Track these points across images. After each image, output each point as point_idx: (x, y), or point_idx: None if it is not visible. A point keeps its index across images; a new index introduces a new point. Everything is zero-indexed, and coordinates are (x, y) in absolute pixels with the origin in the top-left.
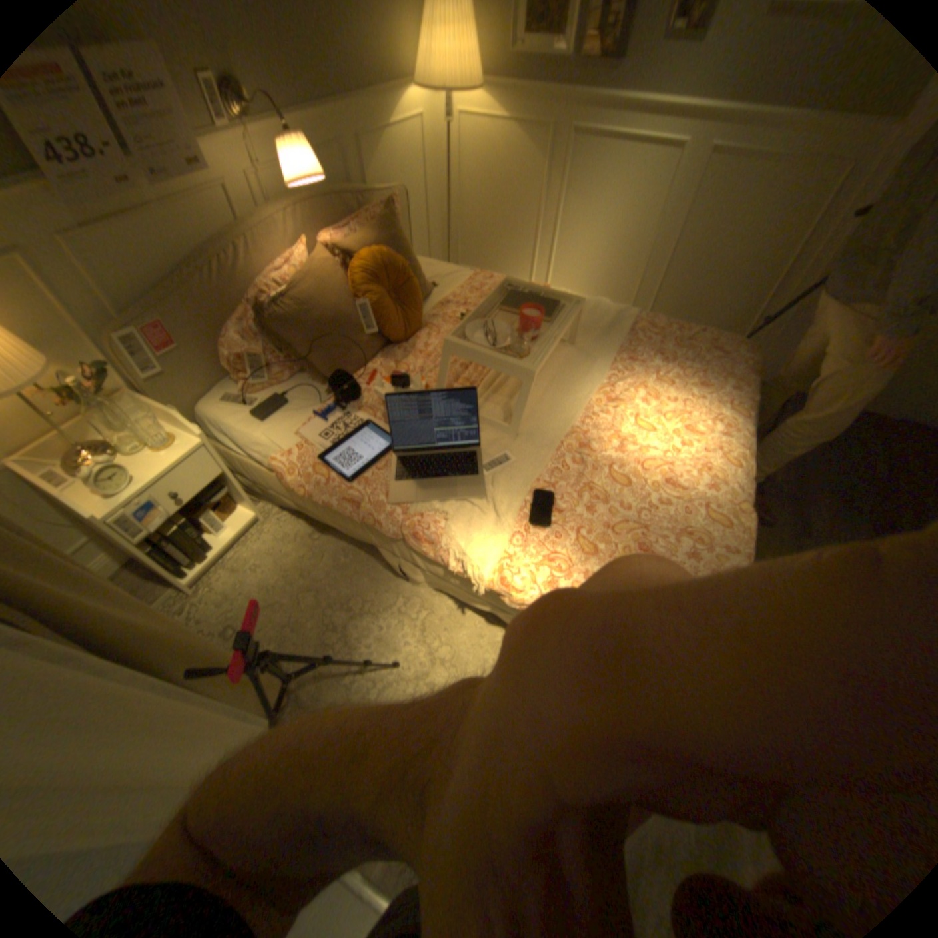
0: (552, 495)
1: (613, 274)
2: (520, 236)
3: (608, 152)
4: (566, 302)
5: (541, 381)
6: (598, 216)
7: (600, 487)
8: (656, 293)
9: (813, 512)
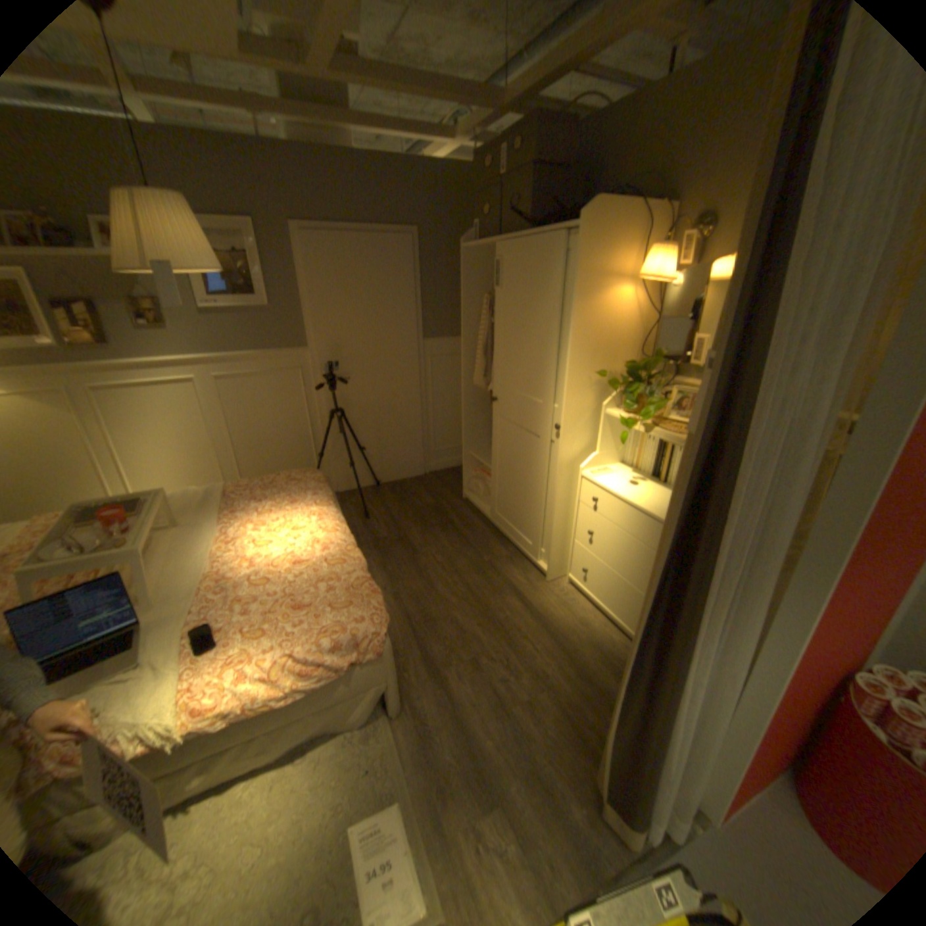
0: (206, 625)
1: (192, 473)
2: (75, 478)
3: (131, 398)
4: (144, 498)
5: (154, 562)
6: (150, 439)
7: (243, 596)
8: (236, 472)
9: (409, 541)
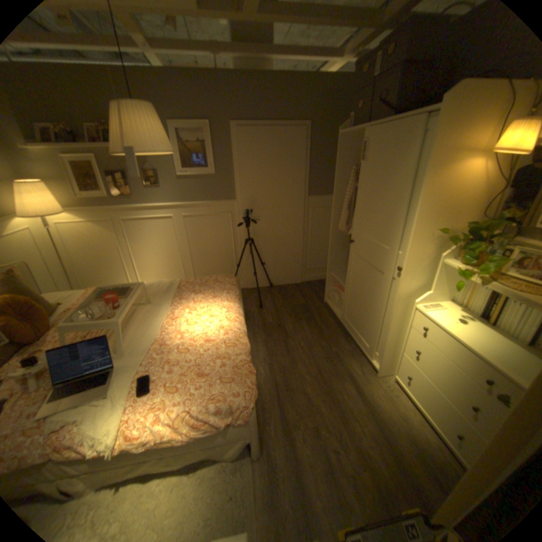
0: (146, 377)
1: (168, 269)
2: (112, 267)
3: (140, 226)
4: (132, 287)
5: (132, 326)
6: (148, 249)
7: (171, 360)
8: (191, 271)
9: (284, 328)
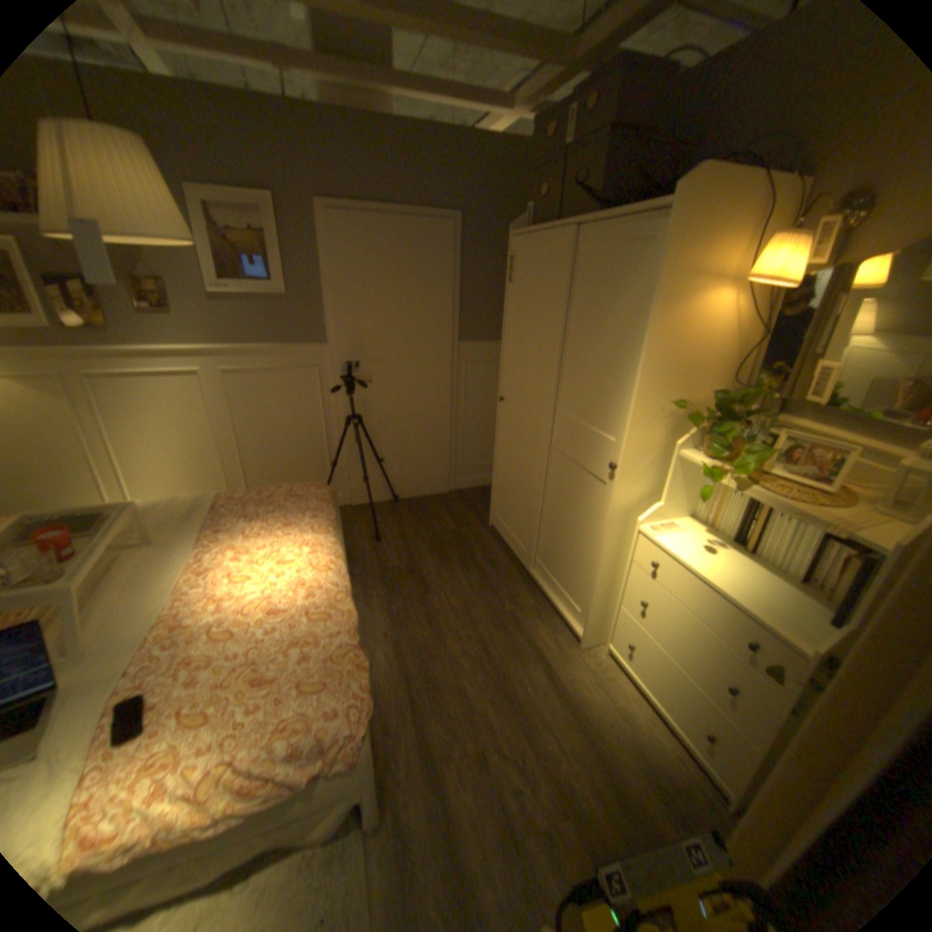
0: (138, 697)
1: (193, 473)
2: (67, 471)
3: (129, 387)
4: (109, 512)
5: (108, 593)
6: (149, 434)
7: (195, 656)
8: (241, 475)
9: (421, 575)
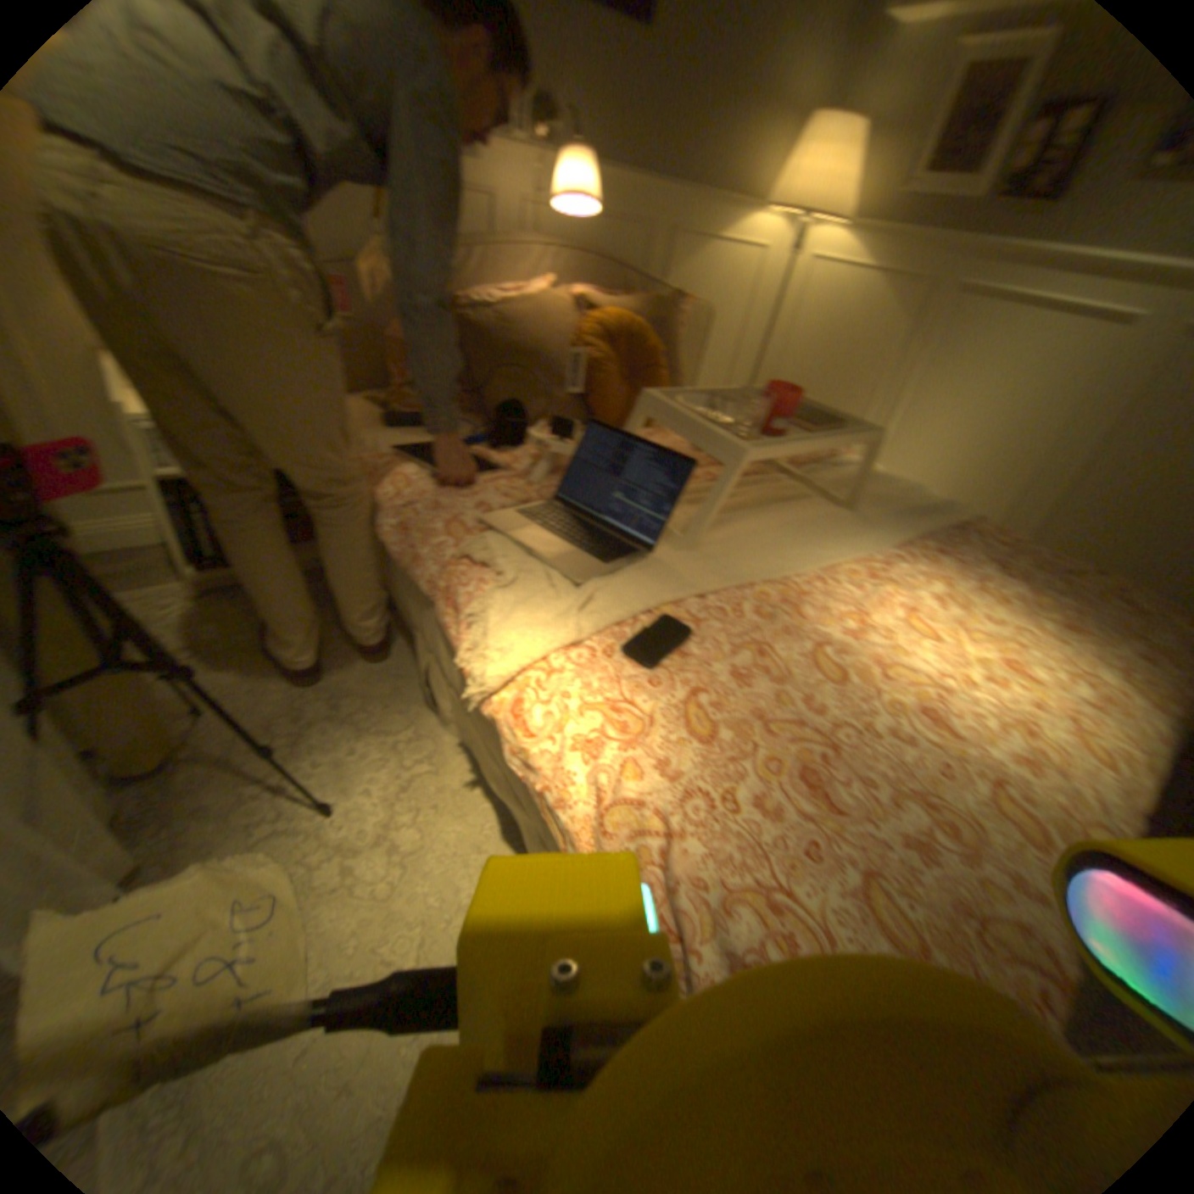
0: (684, 631)
1: (960, 492)
2: None
3: (999, 322)
4: (850, 426)
5: (767, 517)
6: (960, 406)
7: (774, 655)
8: None
9: None
